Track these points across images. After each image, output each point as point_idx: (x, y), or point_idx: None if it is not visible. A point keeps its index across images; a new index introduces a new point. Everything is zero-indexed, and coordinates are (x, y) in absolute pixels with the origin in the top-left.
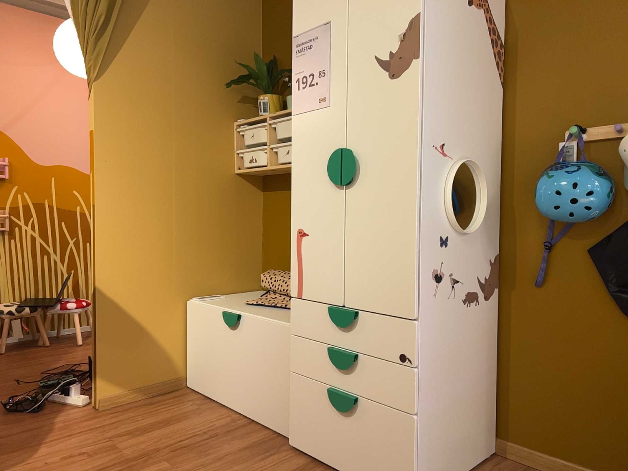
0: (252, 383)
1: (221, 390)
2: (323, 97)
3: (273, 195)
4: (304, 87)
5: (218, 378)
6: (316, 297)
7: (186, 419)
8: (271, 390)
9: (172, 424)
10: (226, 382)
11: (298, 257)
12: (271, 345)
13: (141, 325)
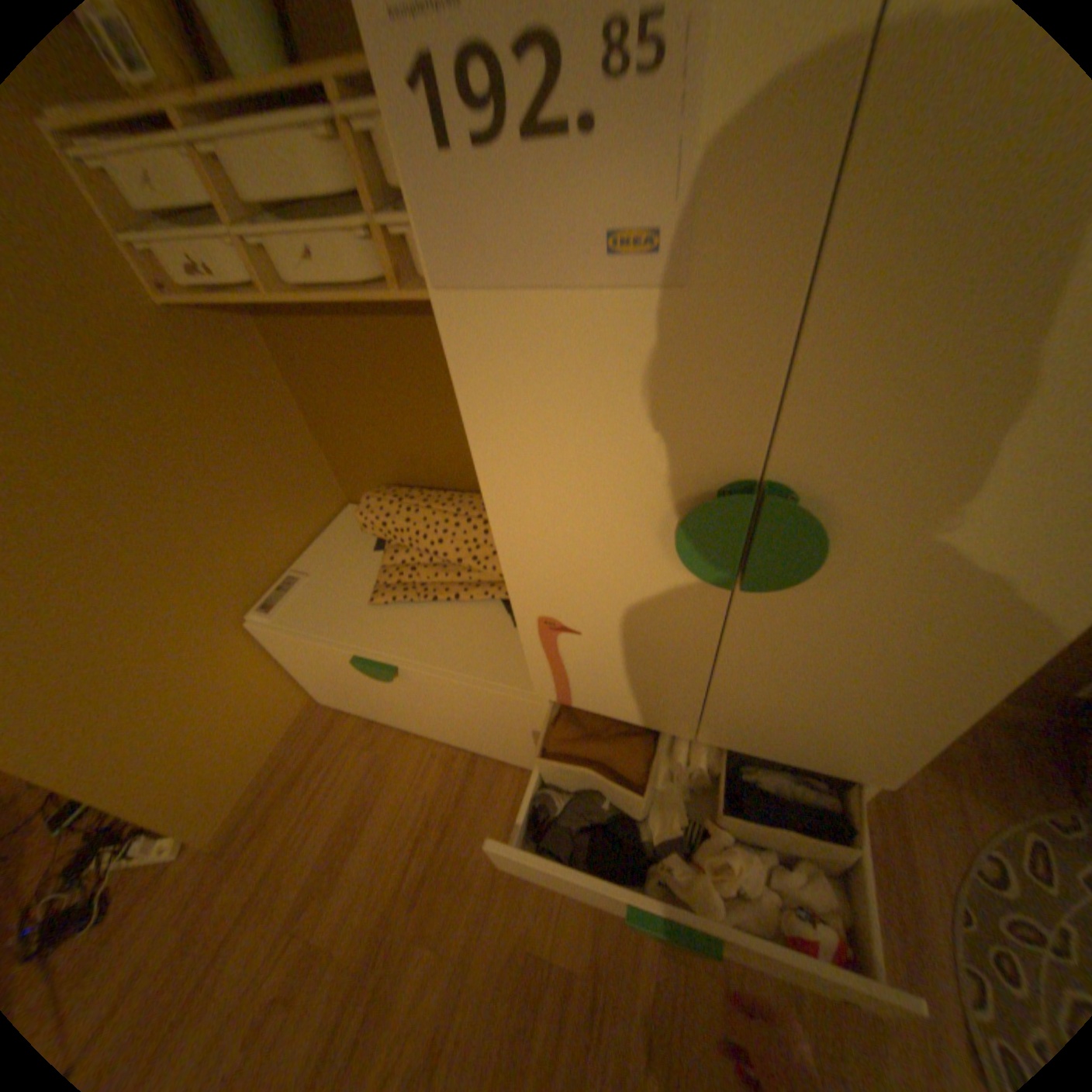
0: (459, 727)
1: (396, 719)
2: (641, 223)
3: (287, 326)
4: (487, 134)
5: (382, 709)
6: (613, 713)
7: (375, 799)
8: (503, 740)
9: (363, 825)
10: (401, 715)
11: (549, 655)
12: (489, 707)
13: (190, 719)
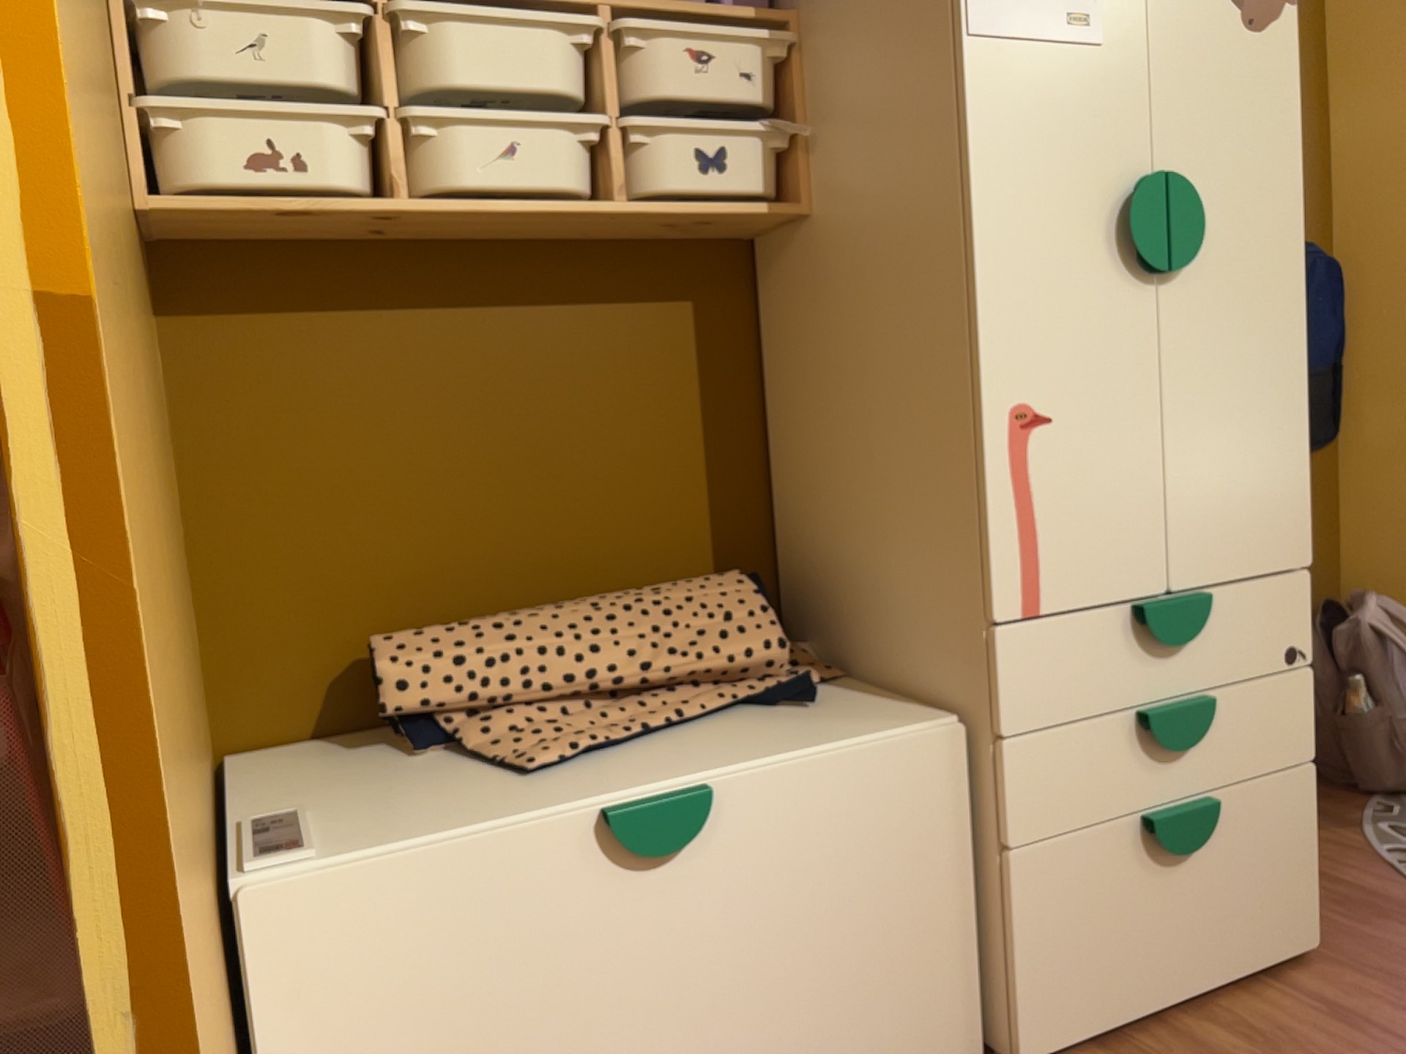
0: (792, 1003)
1: None
2: (1083, 12)
3: (245, 334)
4: None
5: None
6: (1090, 595)
7: None
8: (885, 971)
9: None
10: None
11: (1021, 494)
12: (875, 822)
13: None
